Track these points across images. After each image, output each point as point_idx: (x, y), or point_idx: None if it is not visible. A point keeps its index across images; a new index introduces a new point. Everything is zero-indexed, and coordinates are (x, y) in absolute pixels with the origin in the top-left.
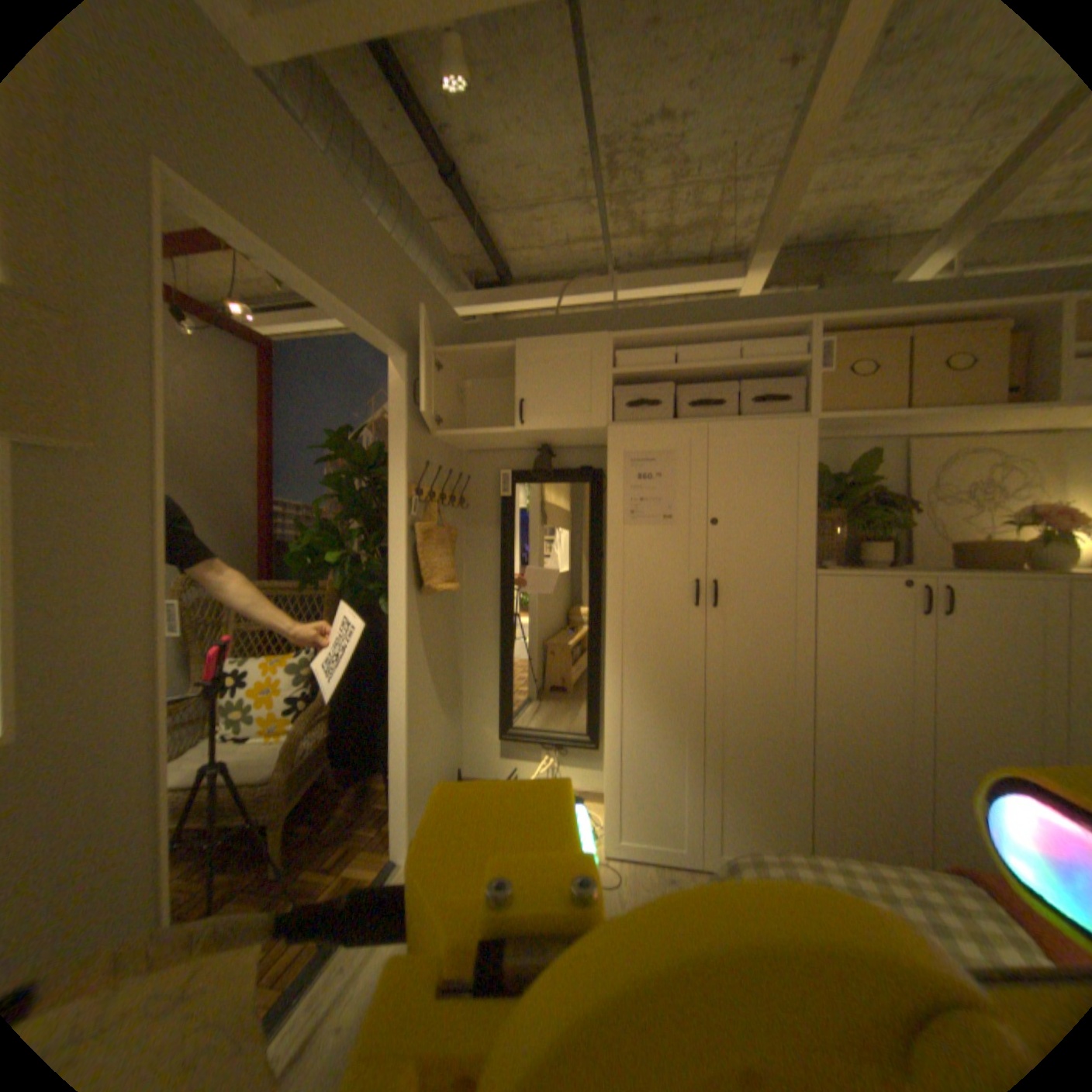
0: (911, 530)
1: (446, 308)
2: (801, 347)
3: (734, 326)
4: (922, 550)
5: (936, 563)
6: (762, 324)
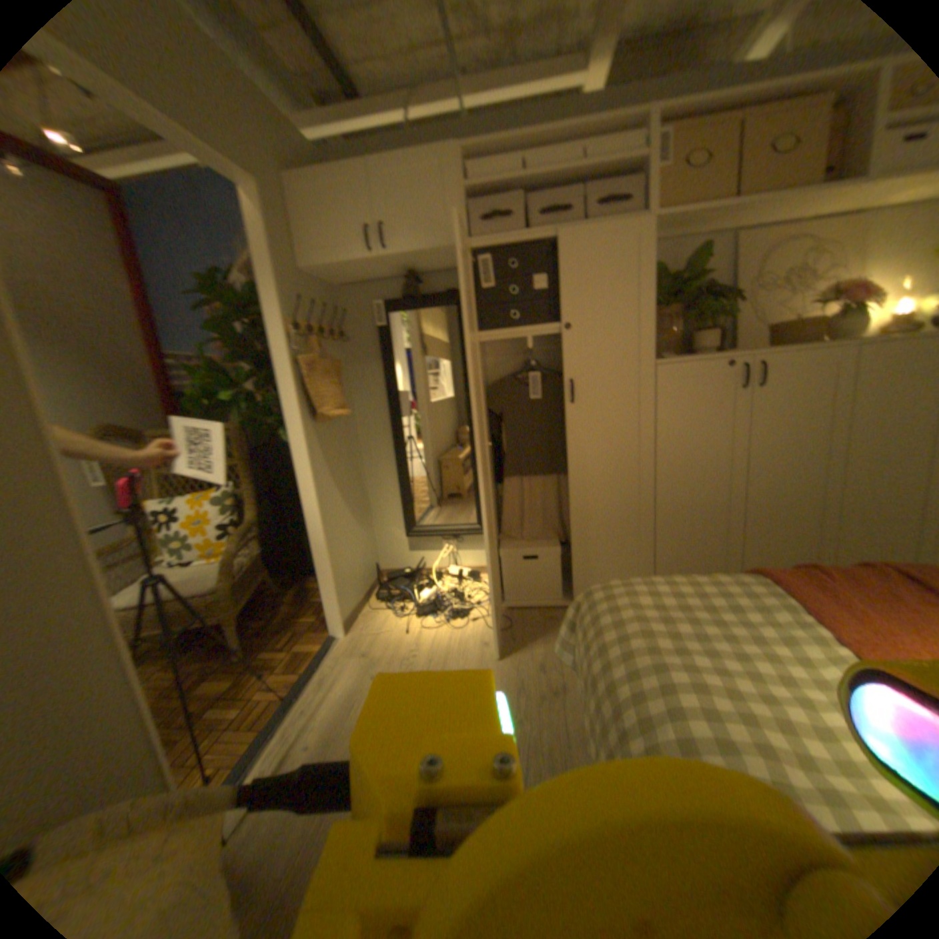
0: (736, 318)
1: (292, 130)
2: (640, 141)
3: (576, 122)
4: (745, 335)
5: (756, 344)
6: (603, 117)
